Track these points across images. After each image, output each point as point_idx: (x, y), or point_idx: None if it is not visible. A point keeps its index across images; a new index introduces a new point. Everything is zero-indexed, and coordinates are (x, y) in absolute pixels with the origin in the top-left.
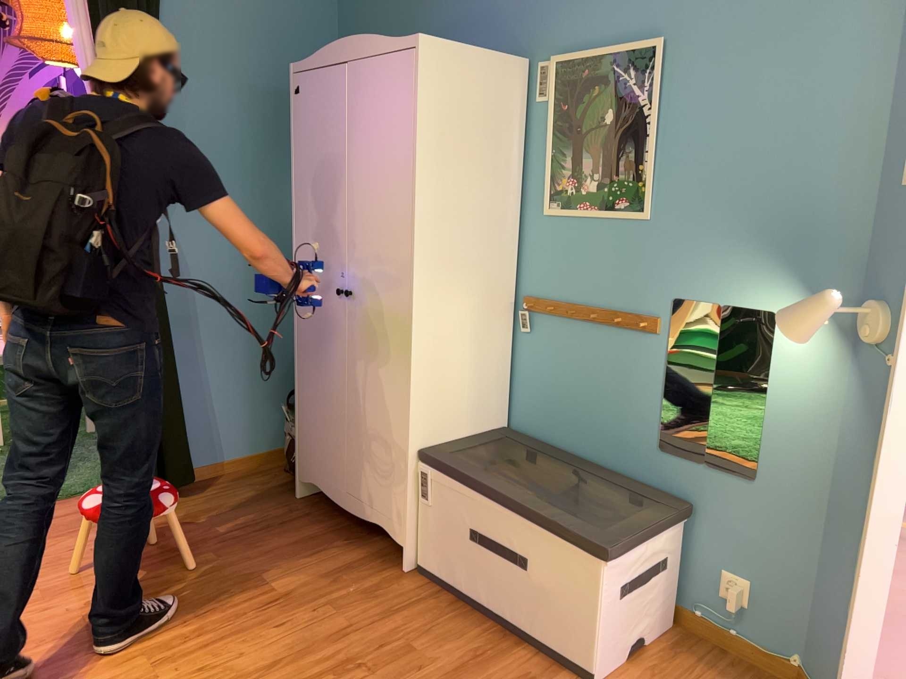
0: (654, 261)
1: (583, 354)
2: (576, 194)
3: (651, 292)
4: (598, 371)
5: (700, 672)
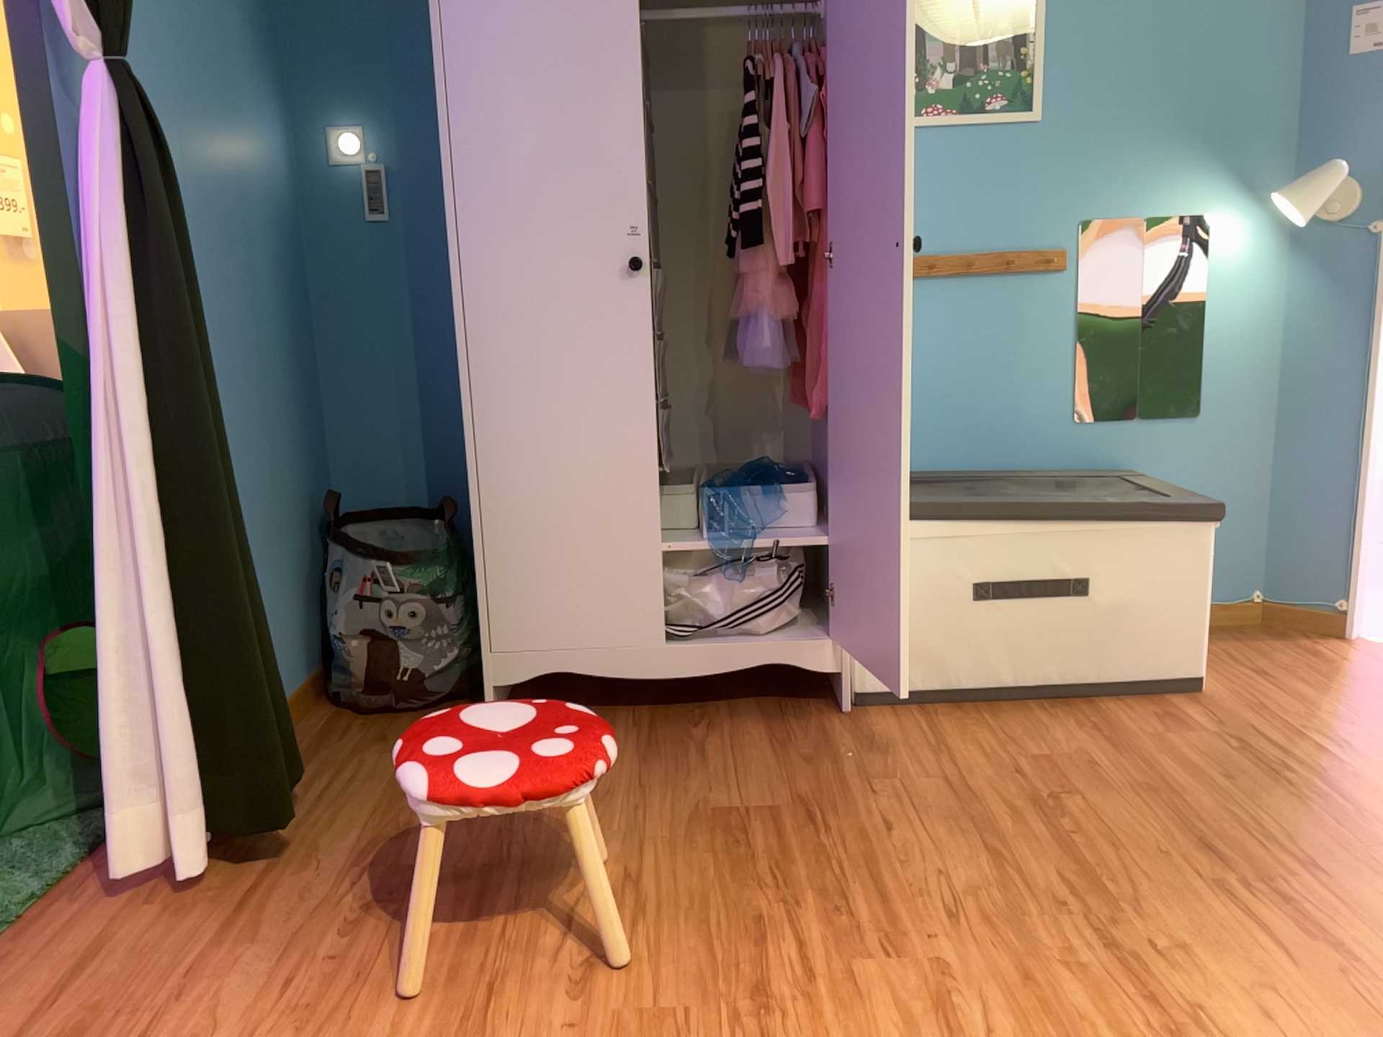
0: (1050, 176)
1: (946, 326)
2: (919, 94)
3: (1049, 218)
4: (974, 345)
5: (1212, 648)
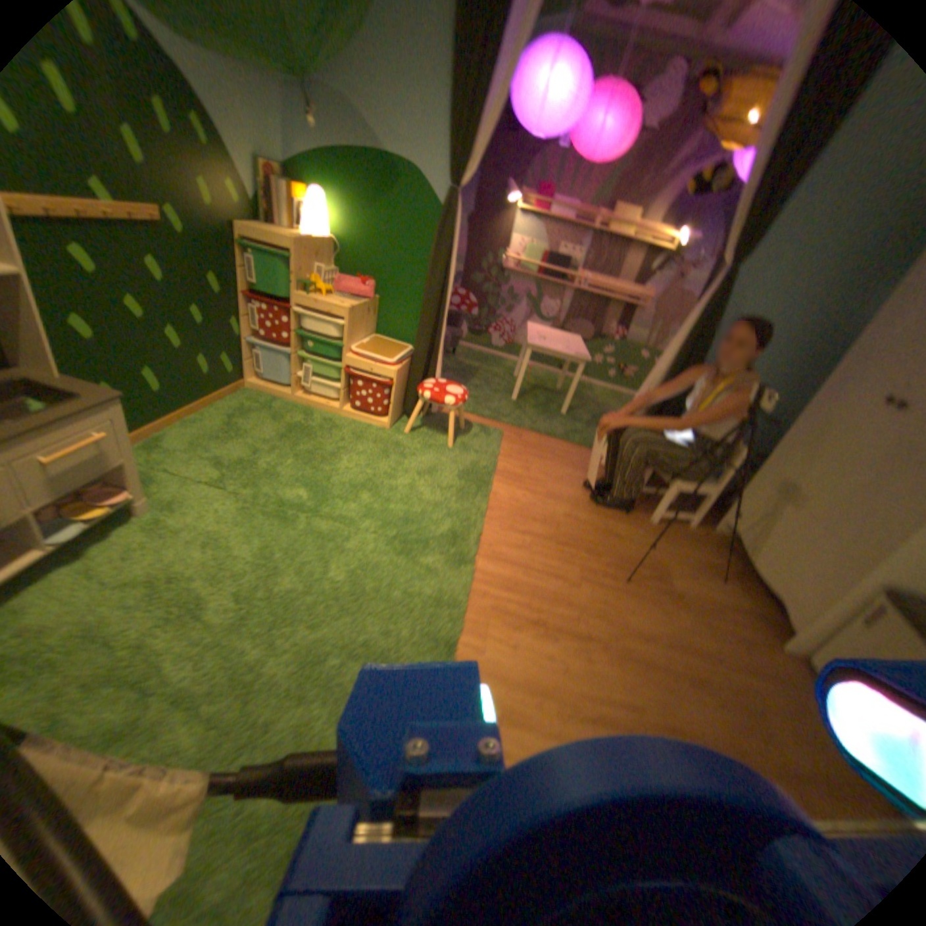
0: None
1: None
2: None
3: None
4: None
5: None
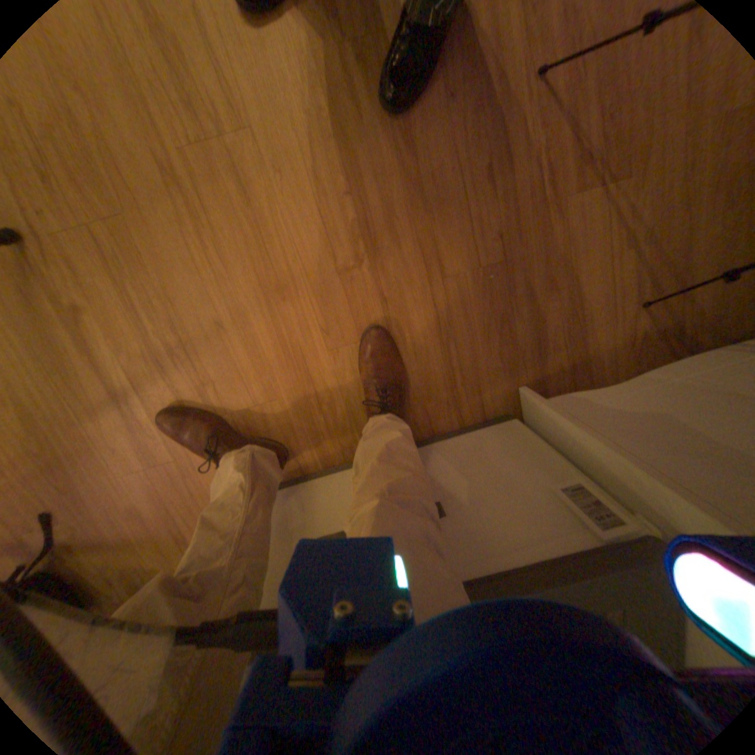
0: None
1: None
2: None
3: None
4: None
5: None
